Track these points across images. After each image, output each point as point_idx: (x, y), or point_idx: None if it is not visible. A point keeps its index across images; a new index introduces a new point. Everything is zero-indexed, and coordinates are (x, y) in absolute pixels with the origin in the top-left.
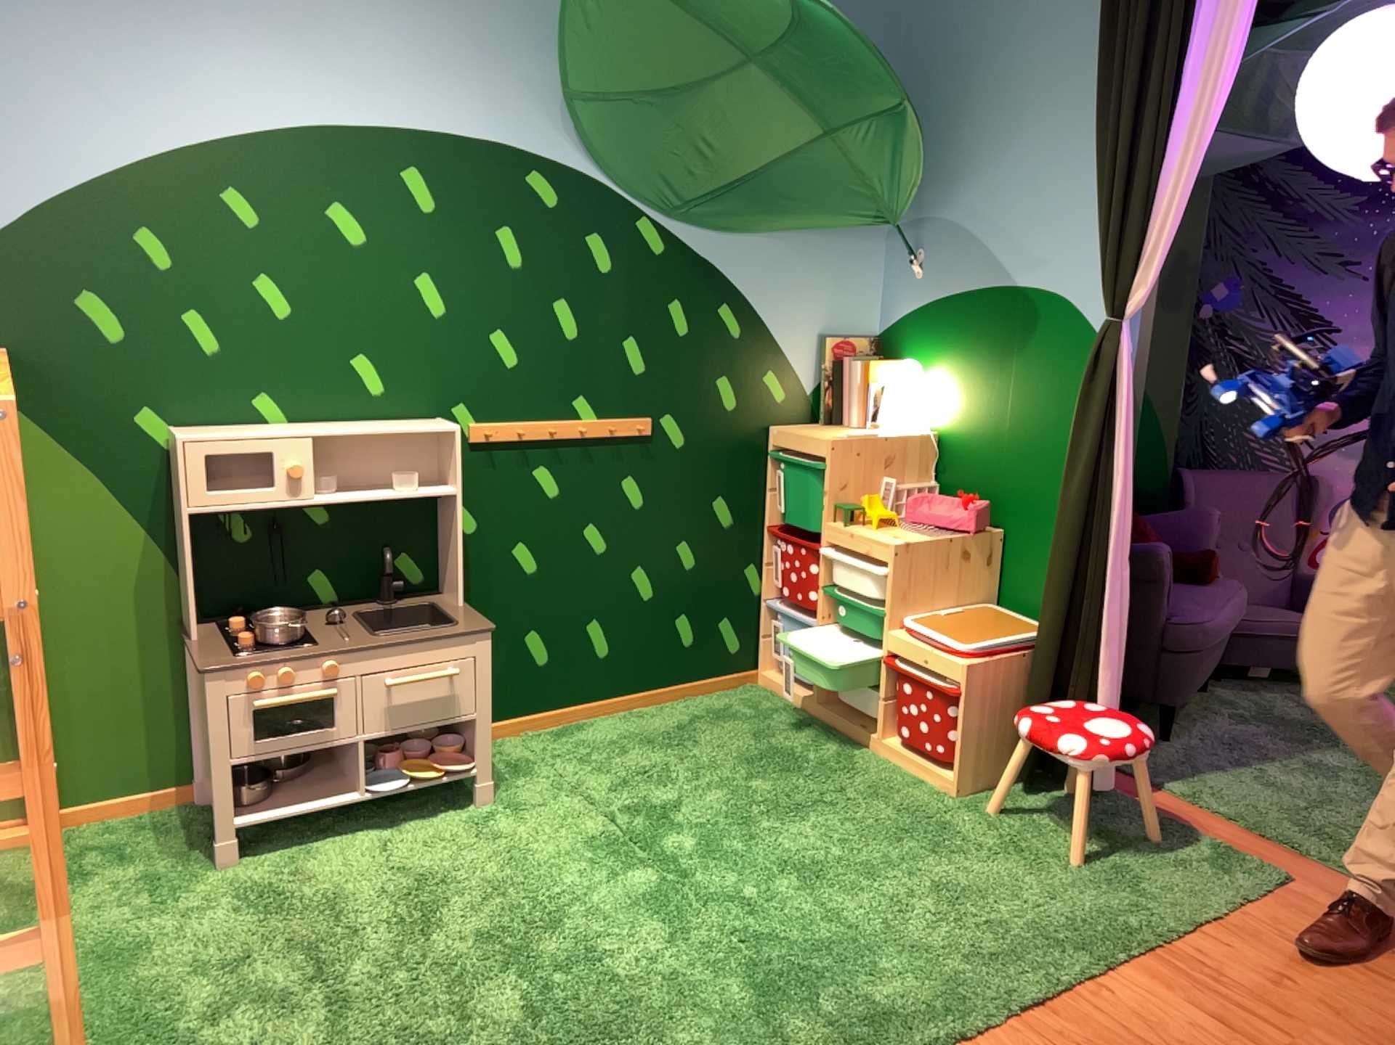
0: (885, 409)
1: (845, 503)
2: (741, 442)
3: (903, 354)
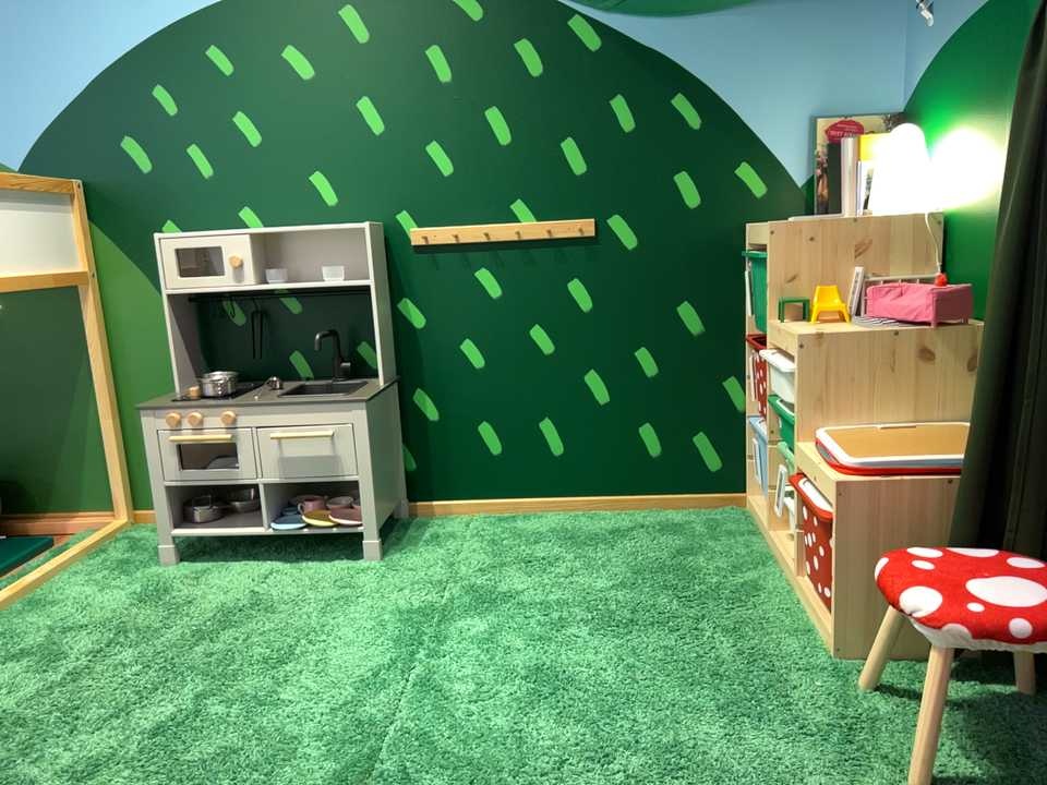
0: (881, 187)
1: (796, 297)
2: (711, 241)
3: (922, 119)
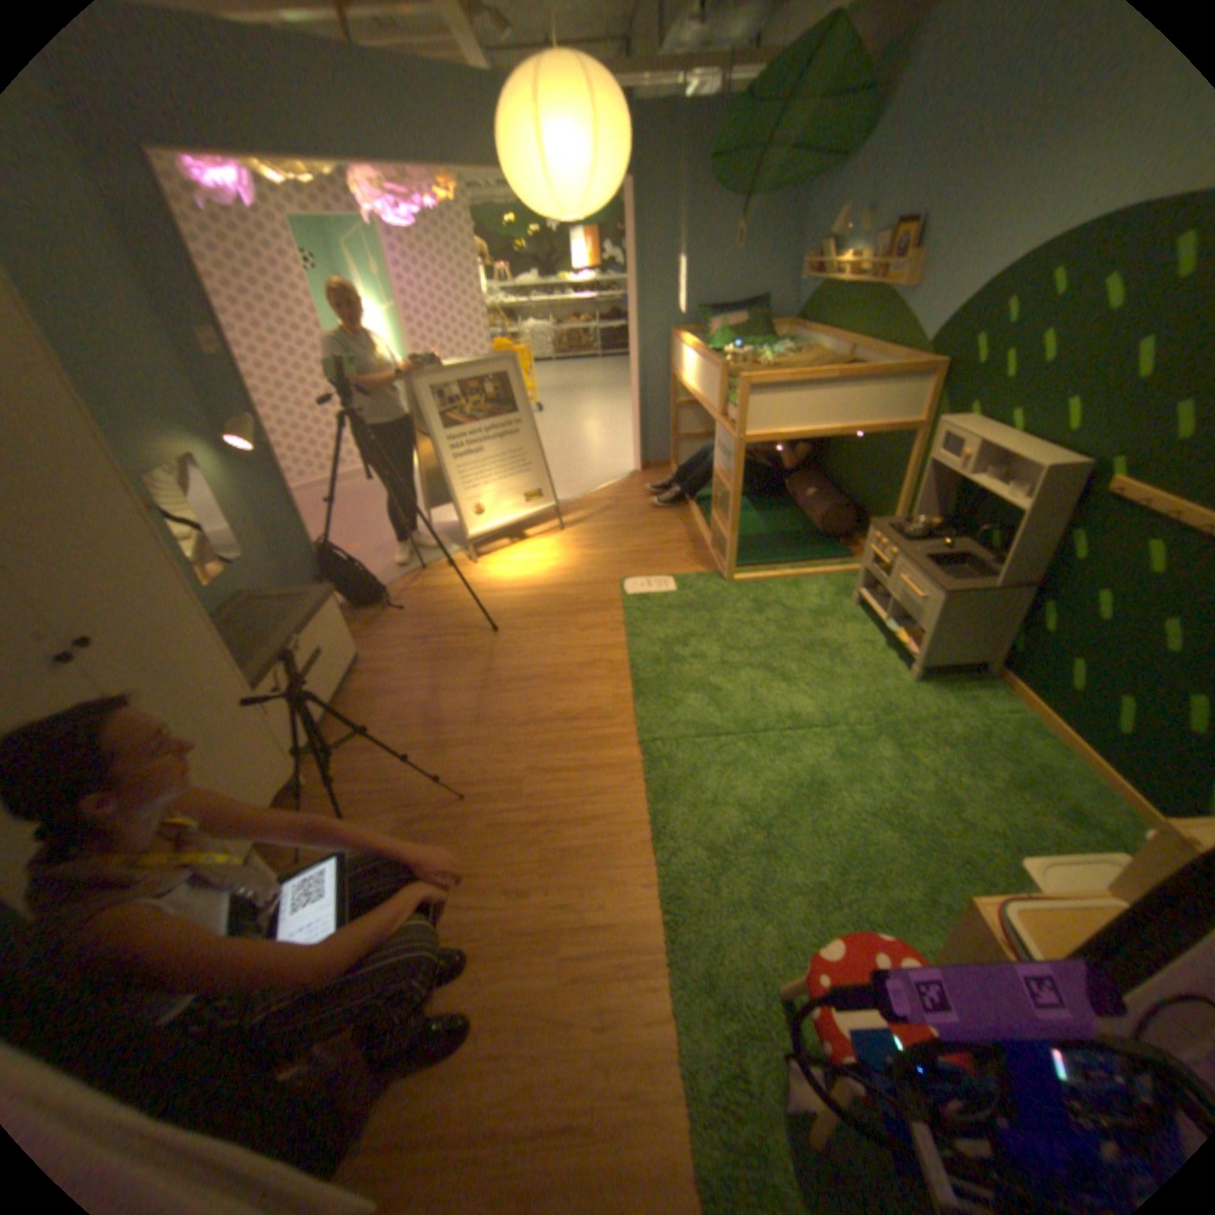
0: None
1: None
2: None
3: None
